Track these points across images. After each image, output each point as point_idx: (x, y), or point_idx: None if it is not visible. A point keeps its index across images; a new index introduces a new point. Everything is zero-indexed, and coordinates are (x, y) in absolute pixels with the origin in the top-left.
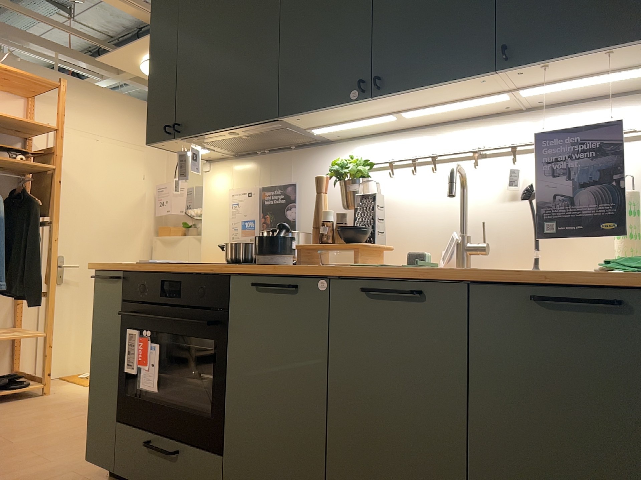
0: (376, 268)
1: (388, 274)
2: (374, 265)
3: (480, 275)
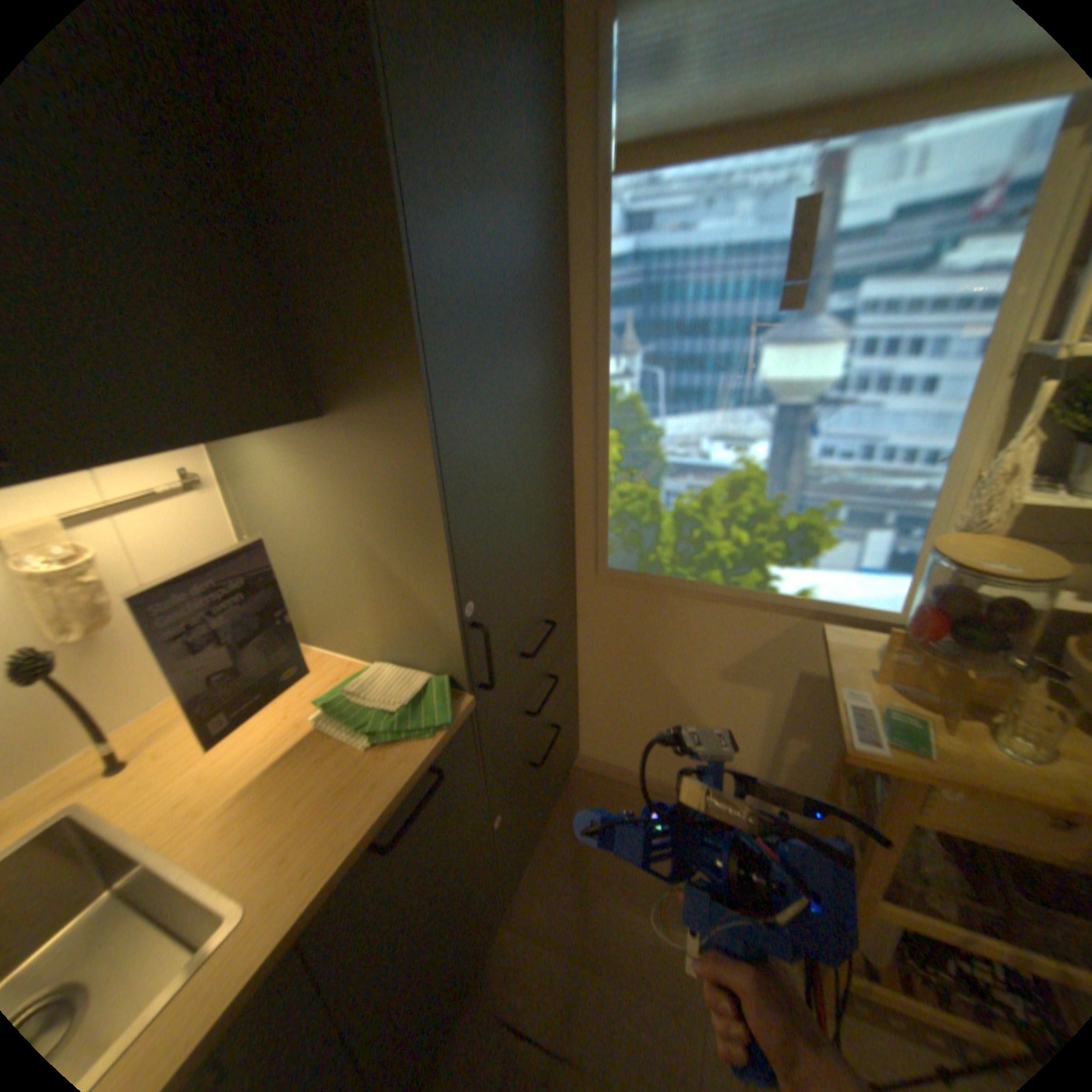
0: None
1: None
2: None
3: (315, 909)
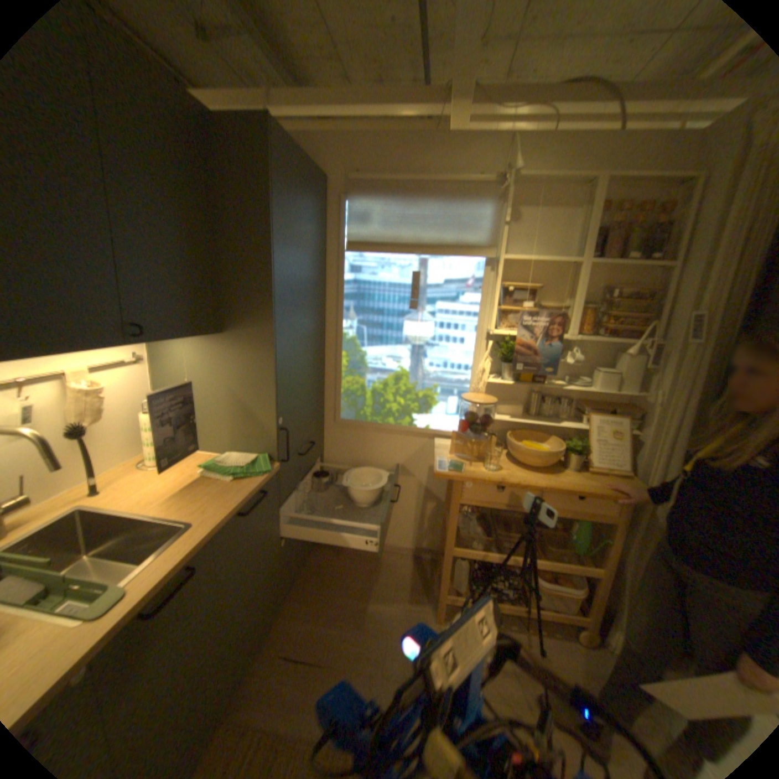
0: (134, 591)
1: (153, 583)
2: (121, 592)
3: (222, 524)
